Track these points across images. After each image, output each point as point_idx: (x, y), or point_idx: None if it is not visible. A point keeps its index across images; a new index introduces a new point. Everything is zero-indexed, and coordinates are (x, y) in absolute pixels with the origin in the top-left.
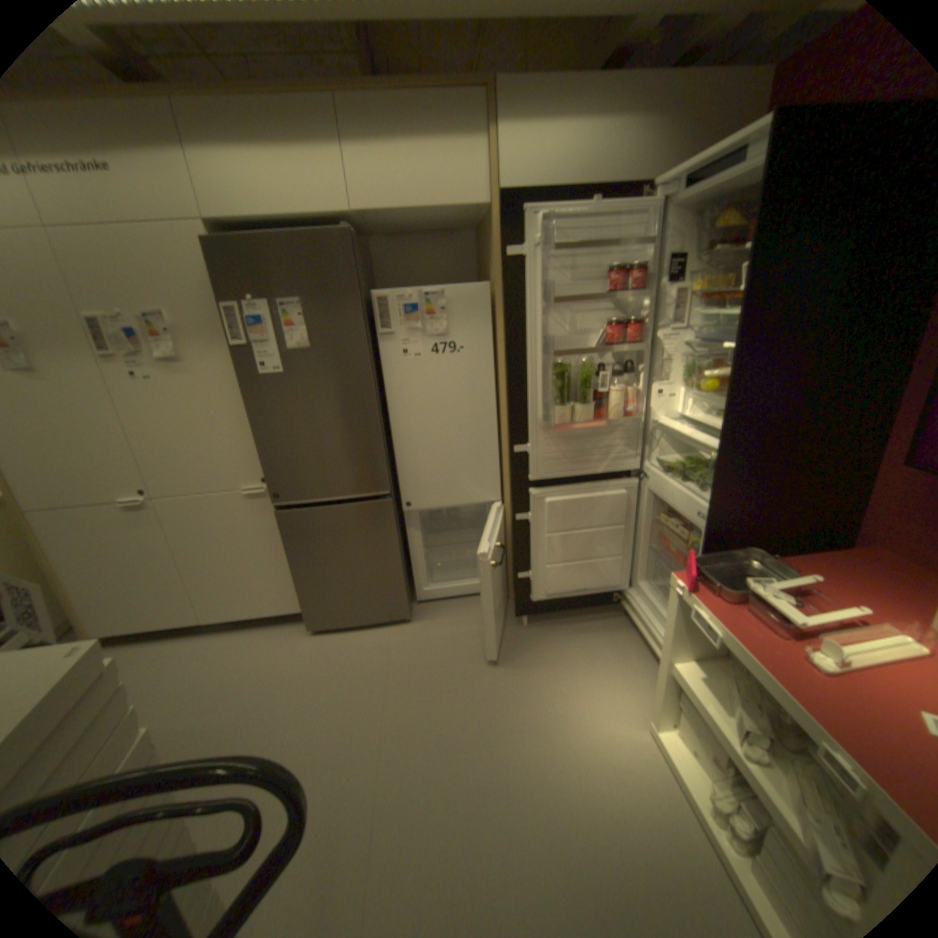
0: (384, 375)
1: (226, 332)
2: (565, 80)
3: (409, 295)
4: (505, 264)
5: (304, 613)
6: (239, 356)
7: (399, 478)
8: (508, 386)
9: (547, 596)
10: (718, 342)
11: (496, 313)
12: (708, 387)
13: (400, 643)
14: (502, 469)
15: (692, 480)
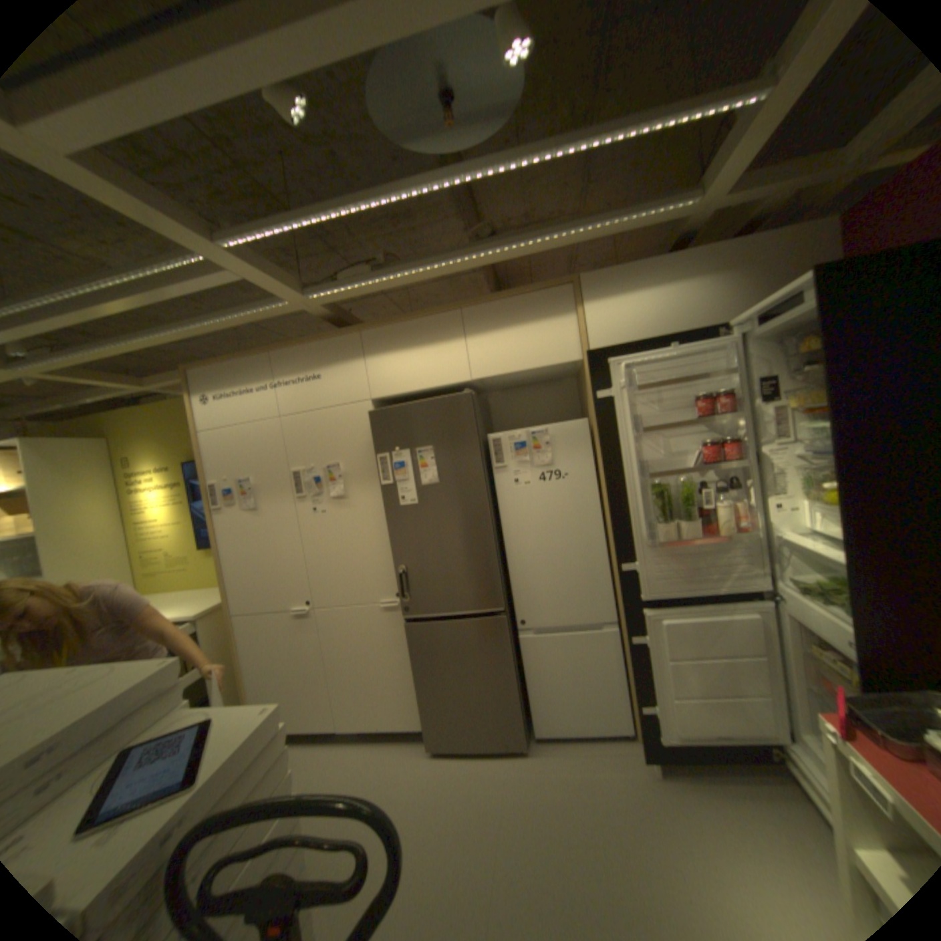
0: (499, 501)
1: (379, 474)
2: (637, 265)
3: (518, 435)
4: (599, 403)
5: (424, 731)
6: (387, 492)
7: (513, 596)
8: (610, 507)
9: (681, 741)
10: (832, 454)
11: (596, 443)
12: (832, 500)
13: (517, 780)
14: (616, 589)
15: (835, 604)
